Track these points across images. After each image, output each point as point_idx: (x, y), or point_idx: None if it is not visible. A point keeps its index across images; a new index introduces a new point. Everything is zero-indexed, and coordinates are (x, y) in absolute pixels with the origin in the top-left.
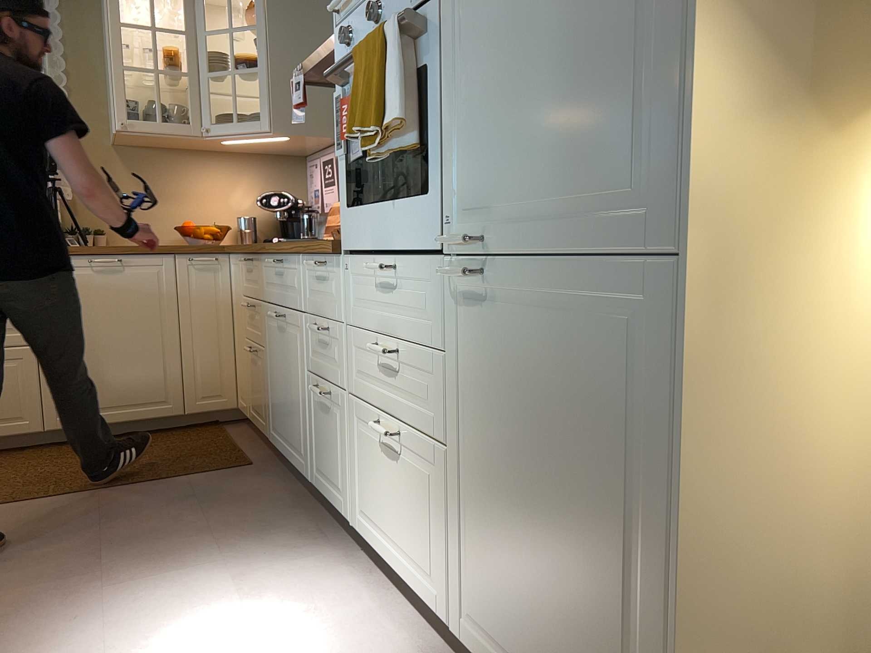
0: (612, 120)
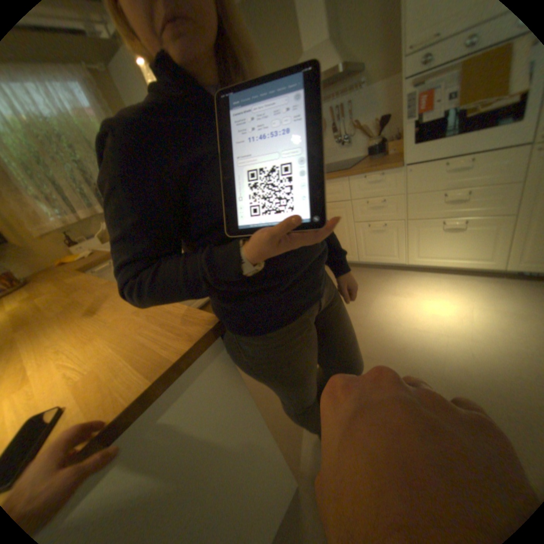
0: None
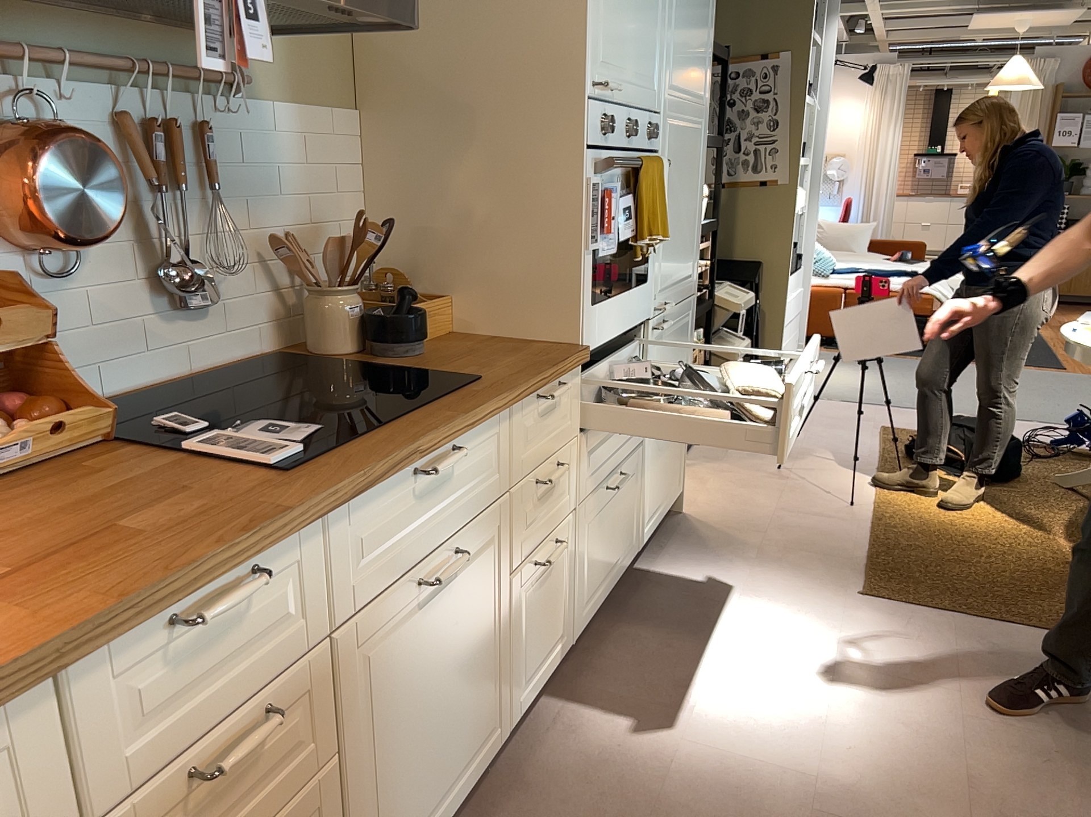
0: (690, 248)
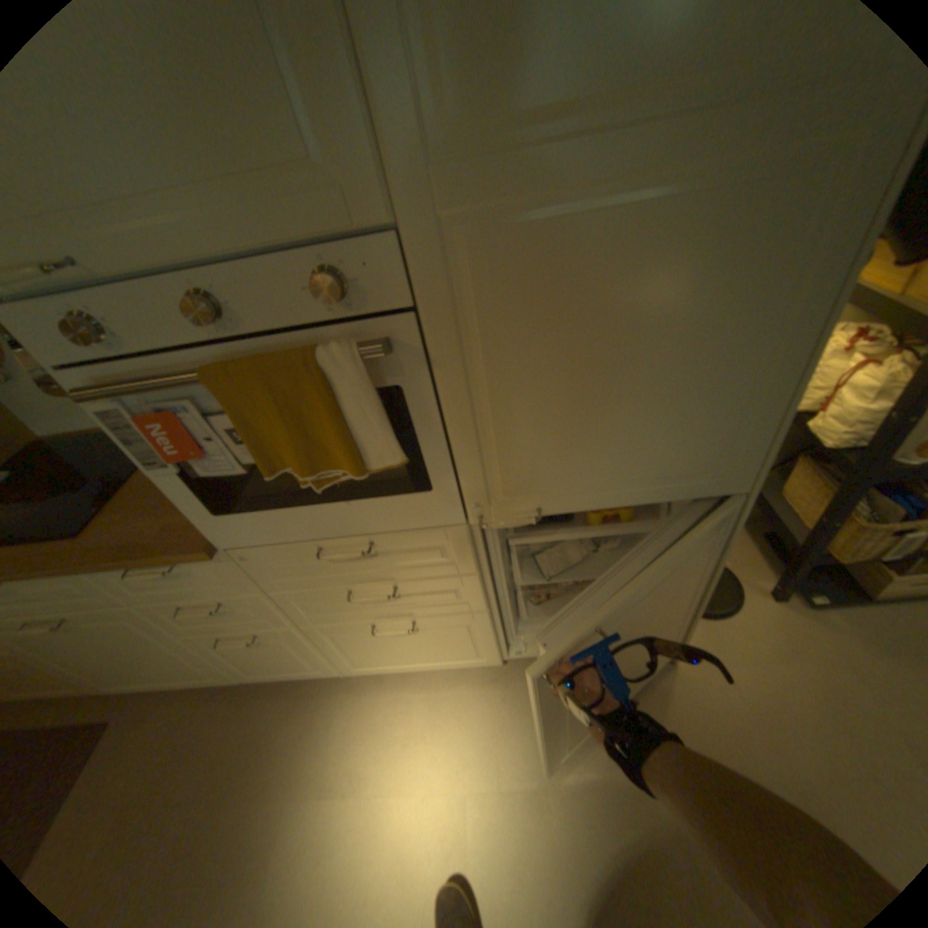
0: (695, 436)
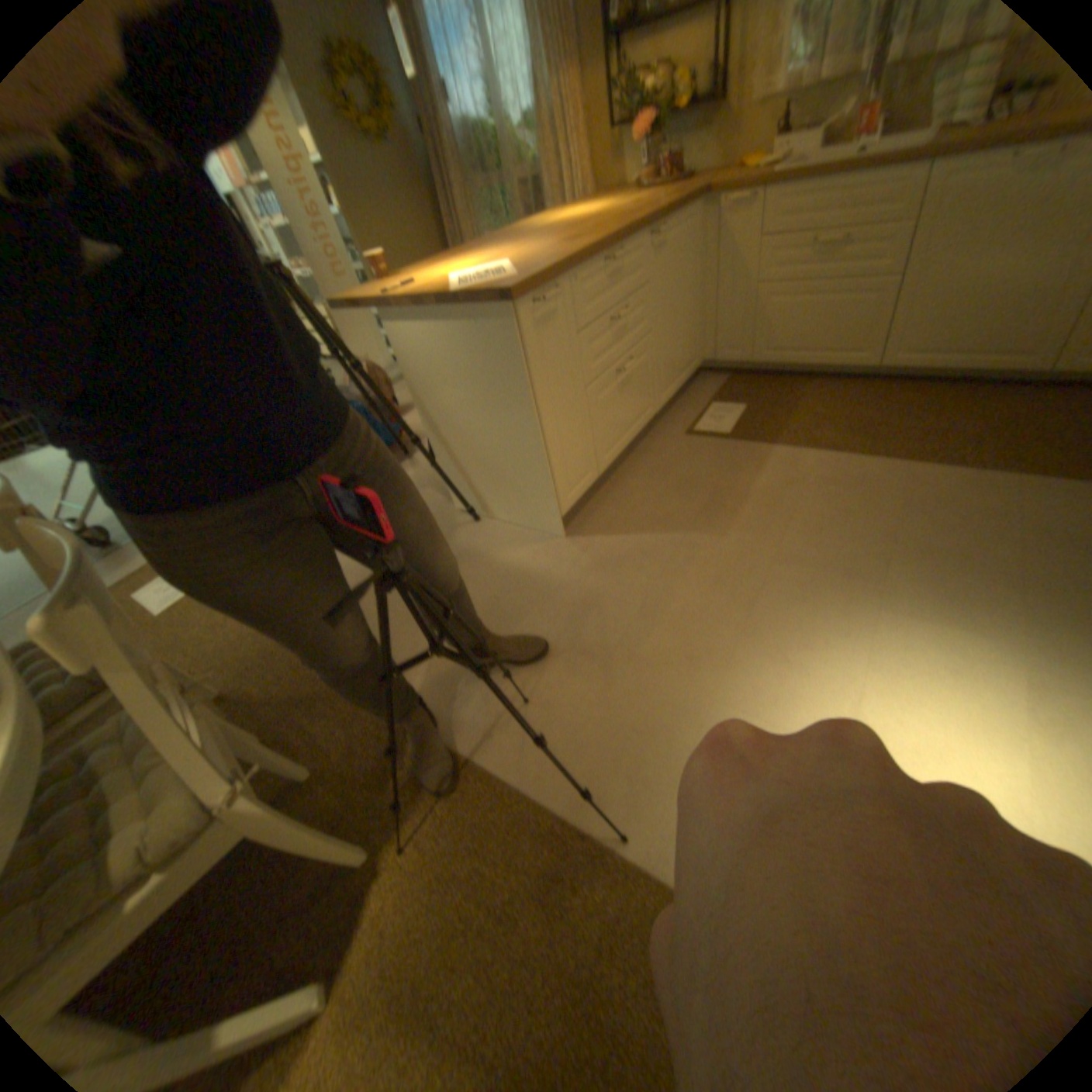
0: None
